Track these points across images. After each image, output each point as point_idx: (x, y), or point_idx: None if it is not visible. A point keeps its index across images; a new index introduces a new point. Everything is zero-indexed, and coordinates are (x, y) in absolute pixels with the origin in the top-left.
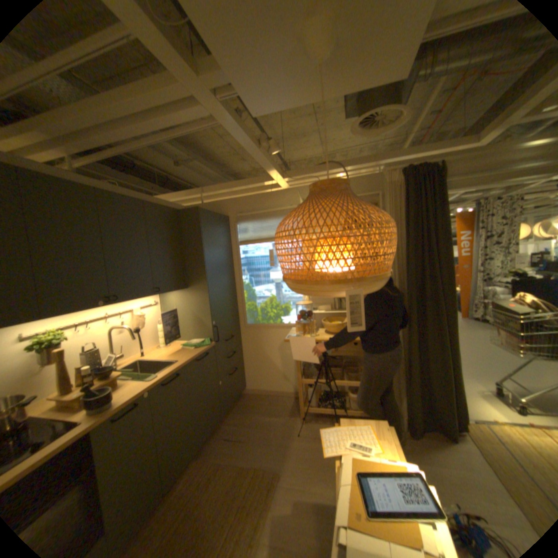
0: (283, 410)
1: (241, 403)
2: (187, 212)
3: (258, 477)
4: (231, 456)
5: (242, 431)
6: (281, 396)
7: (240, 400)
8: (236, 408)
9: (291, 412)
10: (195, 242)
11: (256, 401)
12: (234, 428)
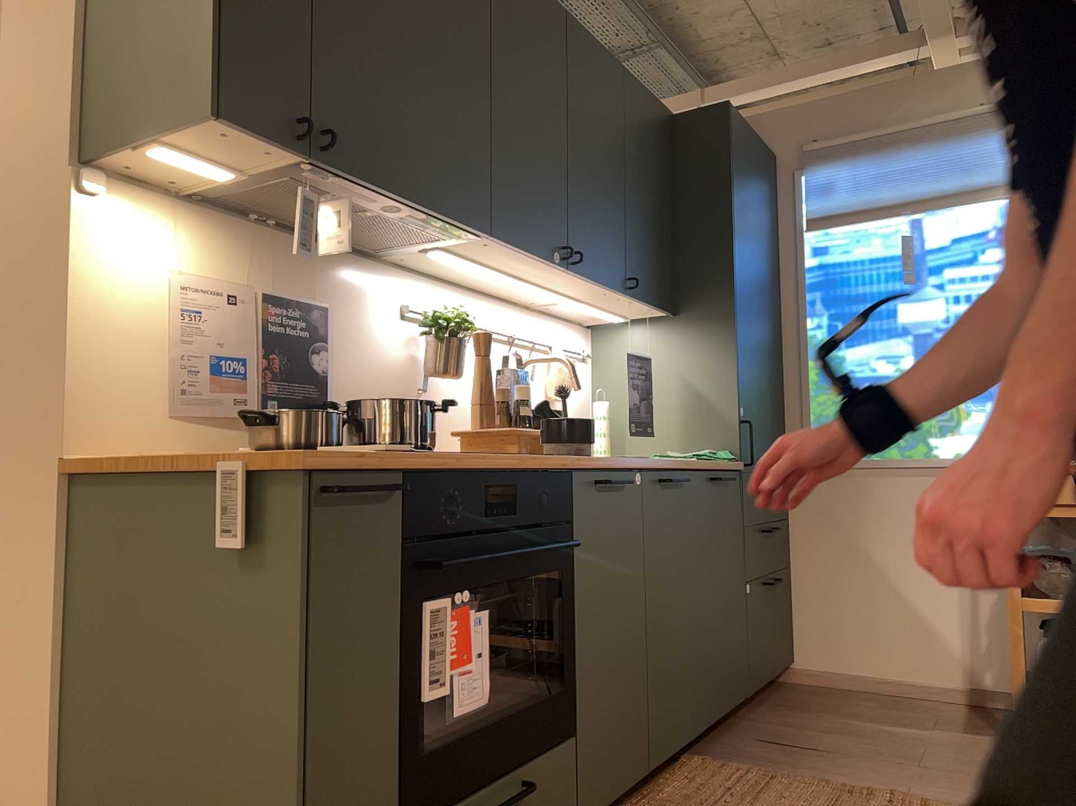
0: (938, 719)
1: (788, 694)
2: (697, 119)
3: (911, 802)
4: (803, 765)
5: (815, 734)
6: (919, 694)
7: (782, 689)
8: (776, 699)
9: (969, 725)
10: (712, 191)
11: (835, 695)
12: (787, 727)
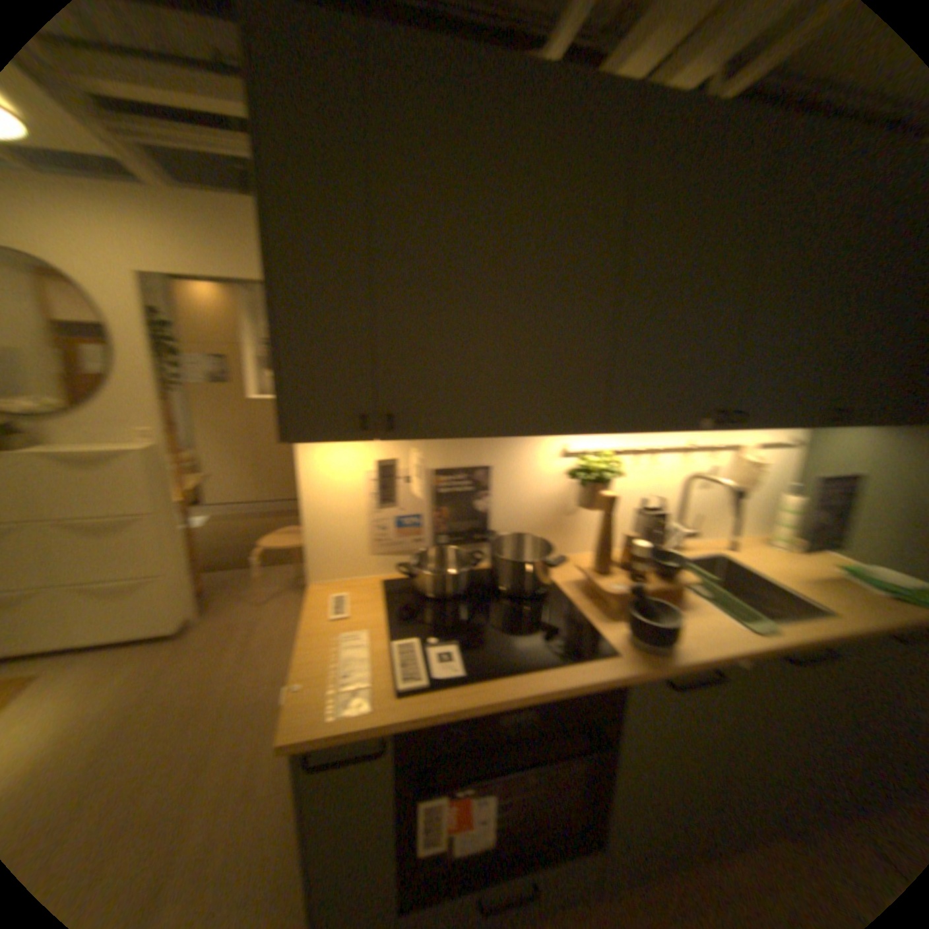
0: None
1: None
2: None
3: None
4: None
5: None
6: None
7: None
8: None
9: None
10: None
11: None
12: None
